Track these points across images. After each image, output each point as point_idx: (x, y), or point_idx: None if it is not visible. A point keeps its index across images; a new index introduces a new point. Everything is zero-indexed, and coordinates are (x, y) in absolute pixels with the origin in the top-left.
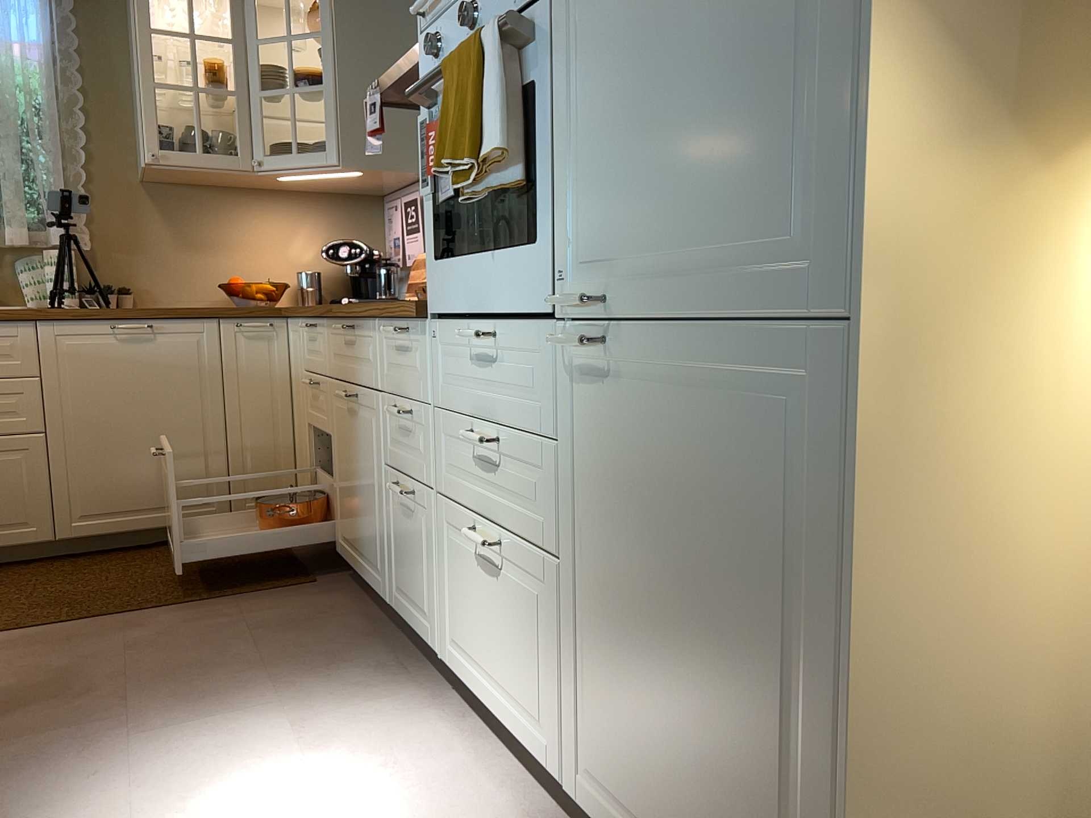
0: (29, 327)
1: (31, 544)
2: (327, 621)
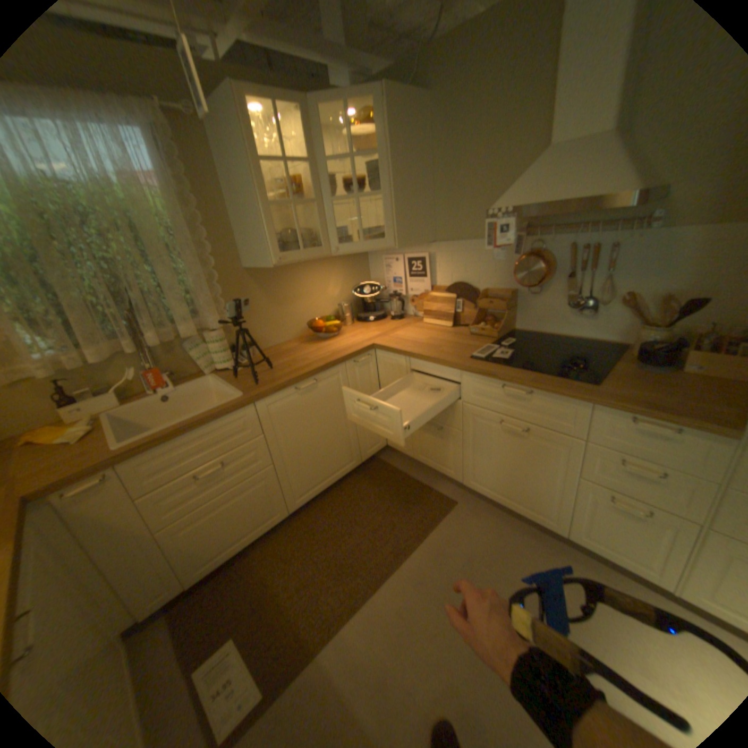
0: (250, 408)
1: (278, 523)
2: (511, 542)
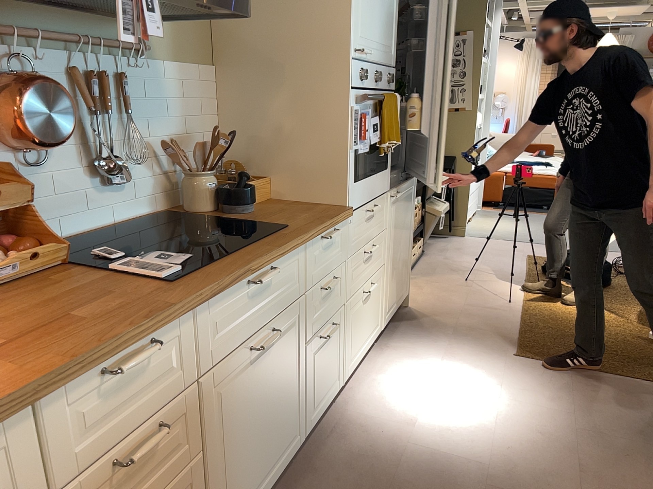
0: None
1: None
2: None
